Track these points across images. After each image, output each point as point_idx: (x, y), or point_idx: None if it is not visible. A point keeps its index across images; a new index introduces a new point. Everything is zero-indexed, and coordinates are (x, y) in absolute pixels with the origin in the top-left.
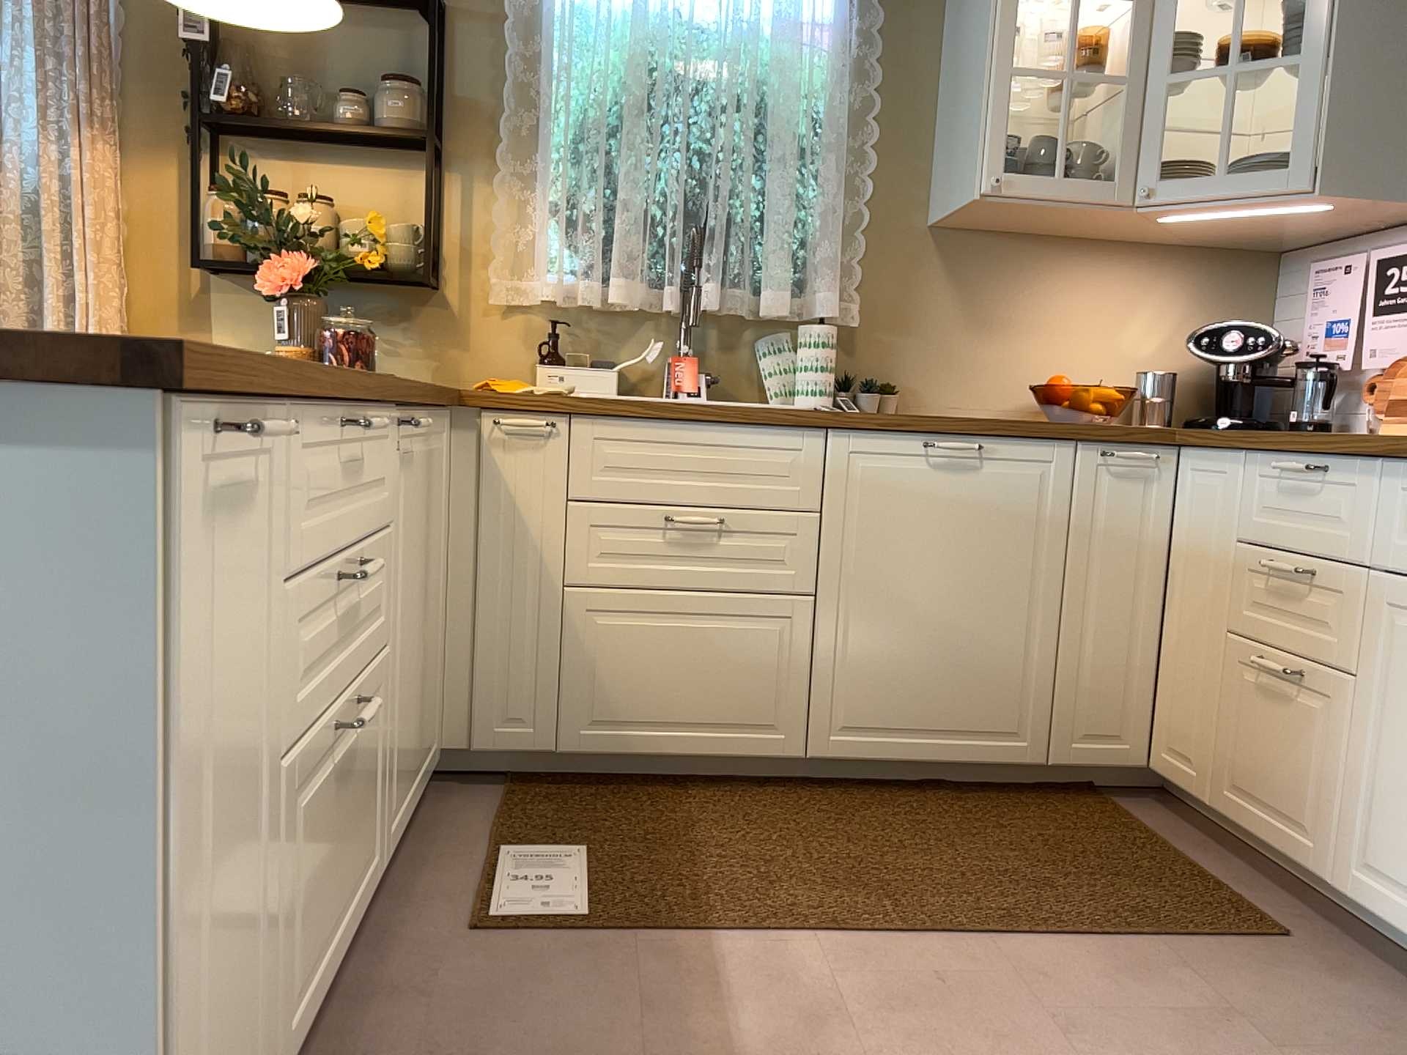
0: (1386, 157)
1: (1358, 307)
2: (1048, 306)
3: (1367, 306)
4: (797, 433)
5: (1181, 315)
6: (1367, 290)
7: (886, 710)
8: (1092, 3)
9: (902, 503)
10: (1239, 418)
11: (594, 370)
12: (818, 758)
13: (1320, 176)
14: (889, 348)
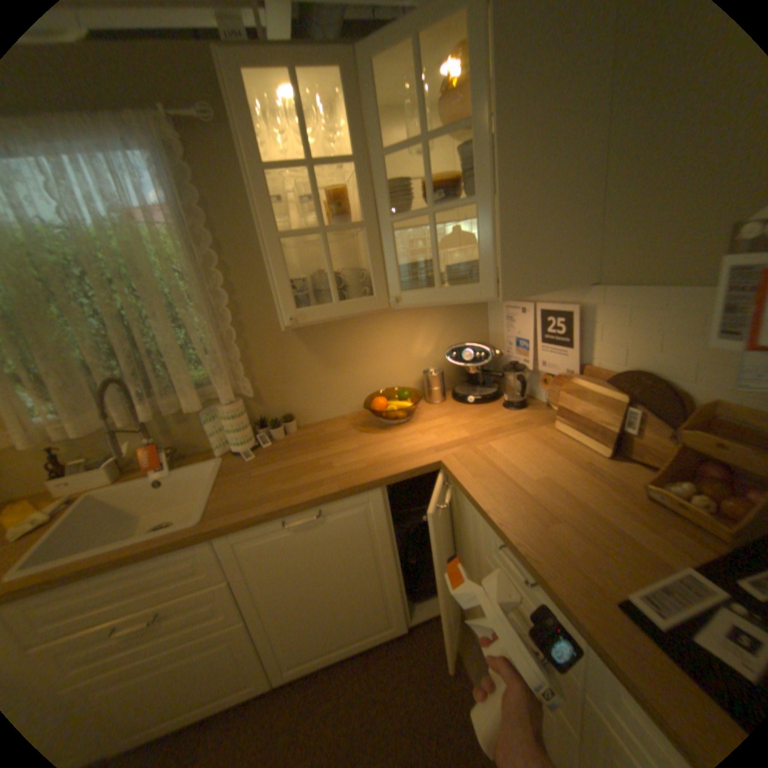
0: (543, 264)
1: (532, 335)
2: (367, 346)
3: (537, 335)
4: (187, 549)
5: (440, 330)
6: (535, 319)
7: (309, 650)
8: (341, 157)
9: (278, 557)
10: (477, 394)
11: (87, 473)
12: (277, 684)
13: (501, 288)
14: (282, 394)
